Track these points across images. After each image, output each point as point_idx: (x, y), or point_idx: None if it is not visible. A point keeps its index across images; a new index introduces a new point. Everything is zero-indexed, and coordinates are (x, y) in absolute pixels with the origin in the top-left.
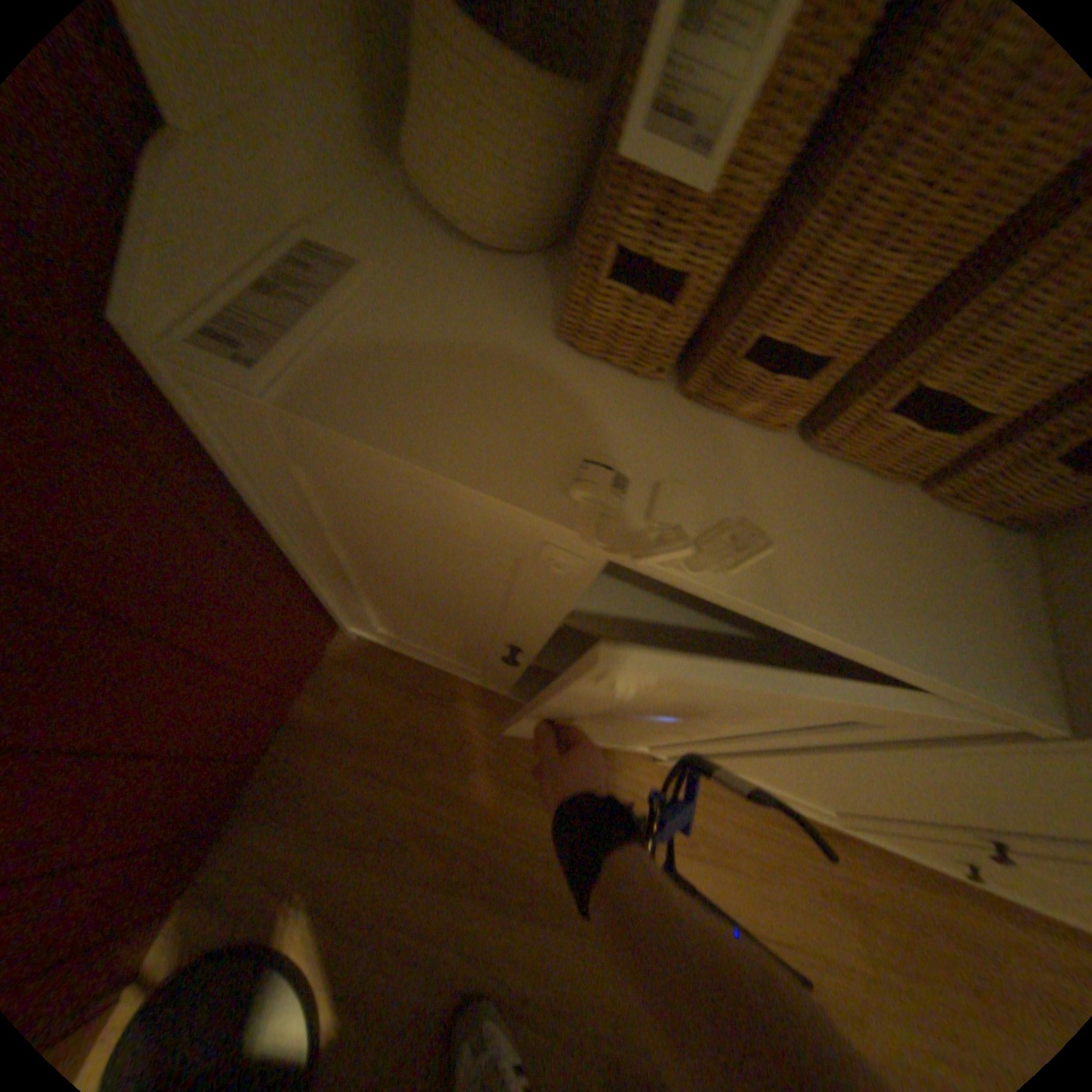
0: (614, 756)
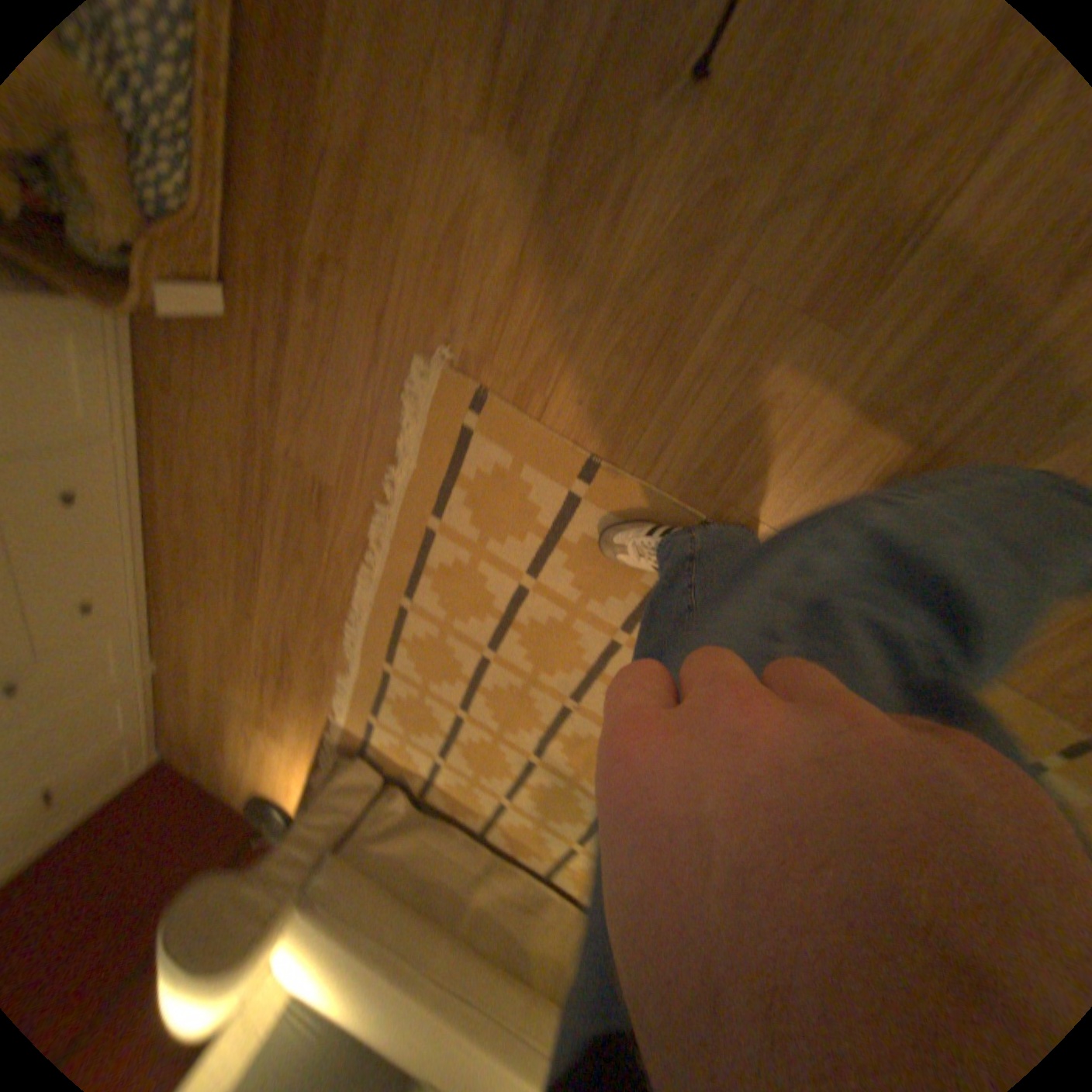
0: (158, 685)
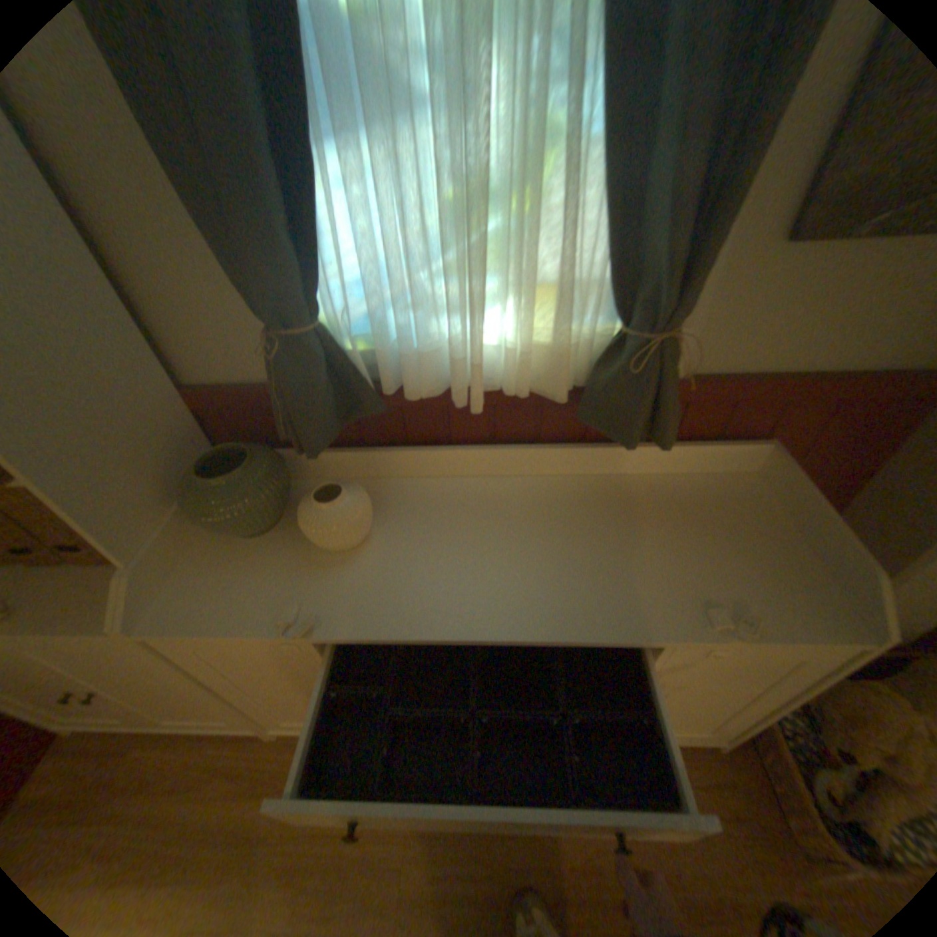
0: (236, 746)
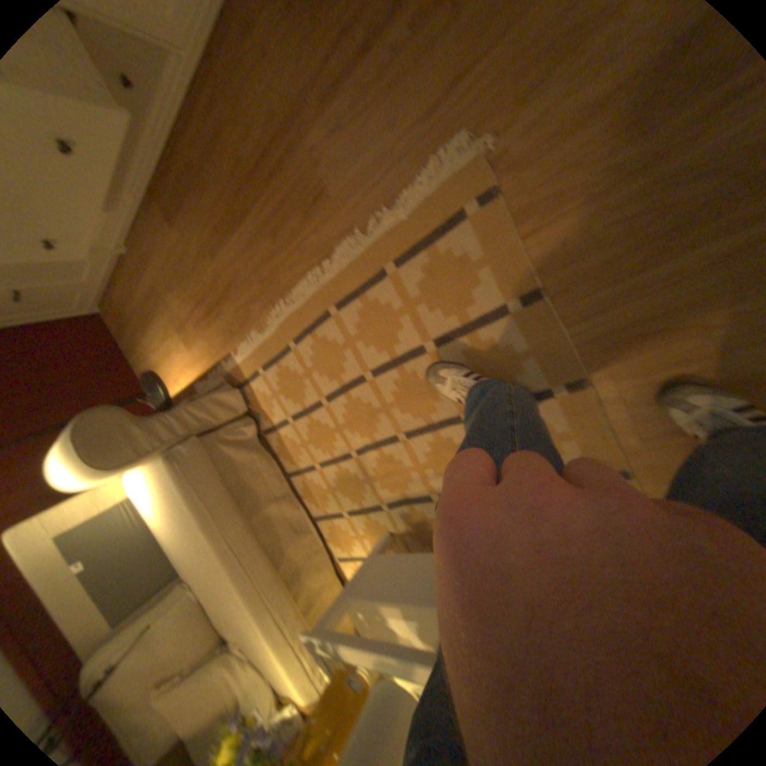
0: (123, 264)
